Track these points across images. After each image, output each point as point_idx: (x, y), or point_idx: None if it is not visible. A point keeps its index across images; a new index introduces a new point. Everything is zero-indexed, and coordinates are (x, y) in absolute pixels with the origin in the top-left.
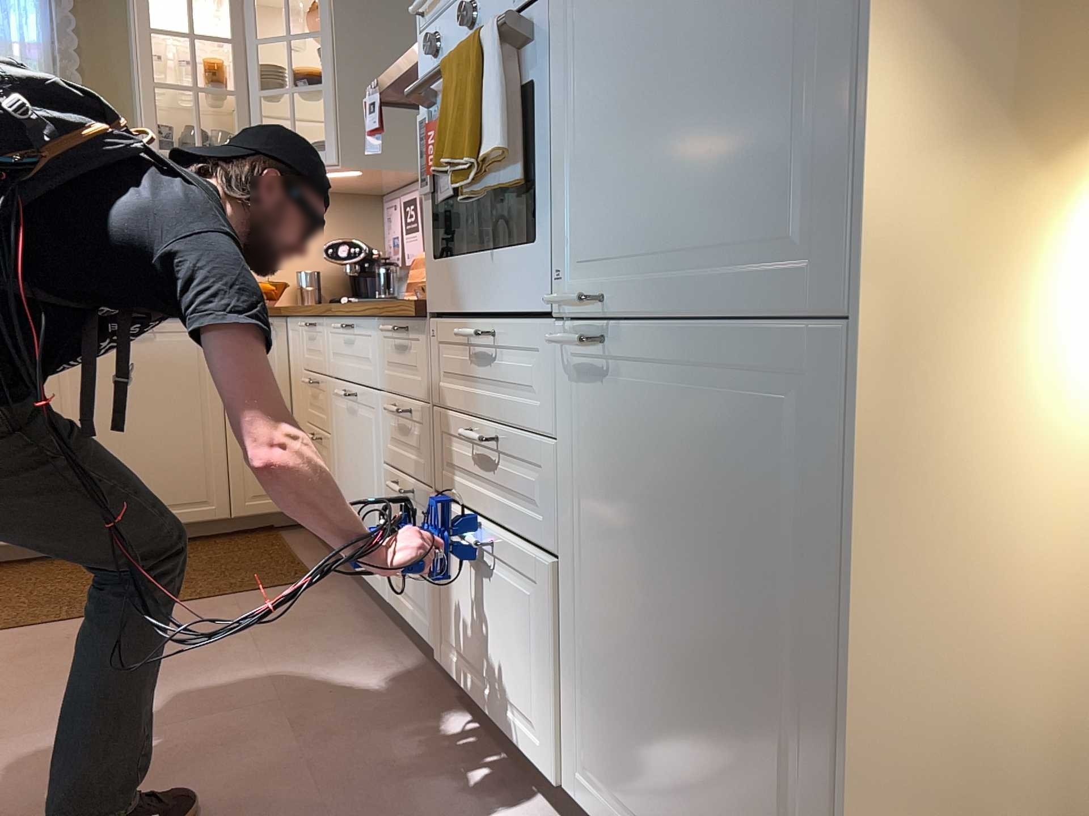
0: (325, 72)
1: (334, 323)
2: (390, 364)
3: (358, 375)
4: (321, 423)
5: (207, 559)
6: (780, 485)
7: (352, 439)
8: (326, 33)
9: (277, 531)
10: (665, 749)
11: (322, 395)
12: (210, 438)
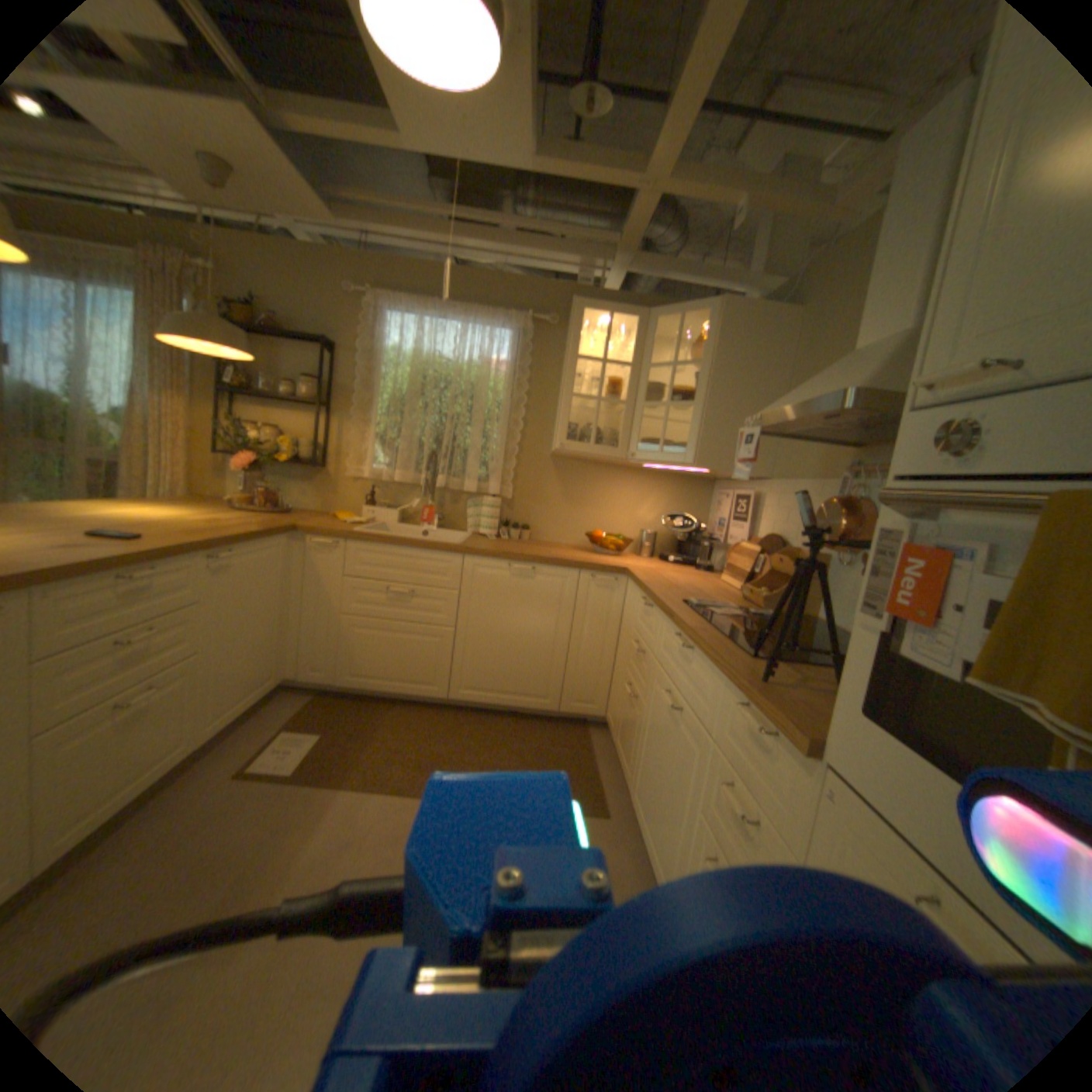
0: (697, 392)
1: (672, 626)
2: (735, 736)
3: (689, 697)
4: (640, 686)
5: (536, 748)
6: None
7: (668, 740)
8: (704, 362)
9: (587, 727)
10: None
11: (646, 667)
12: (556, 654)
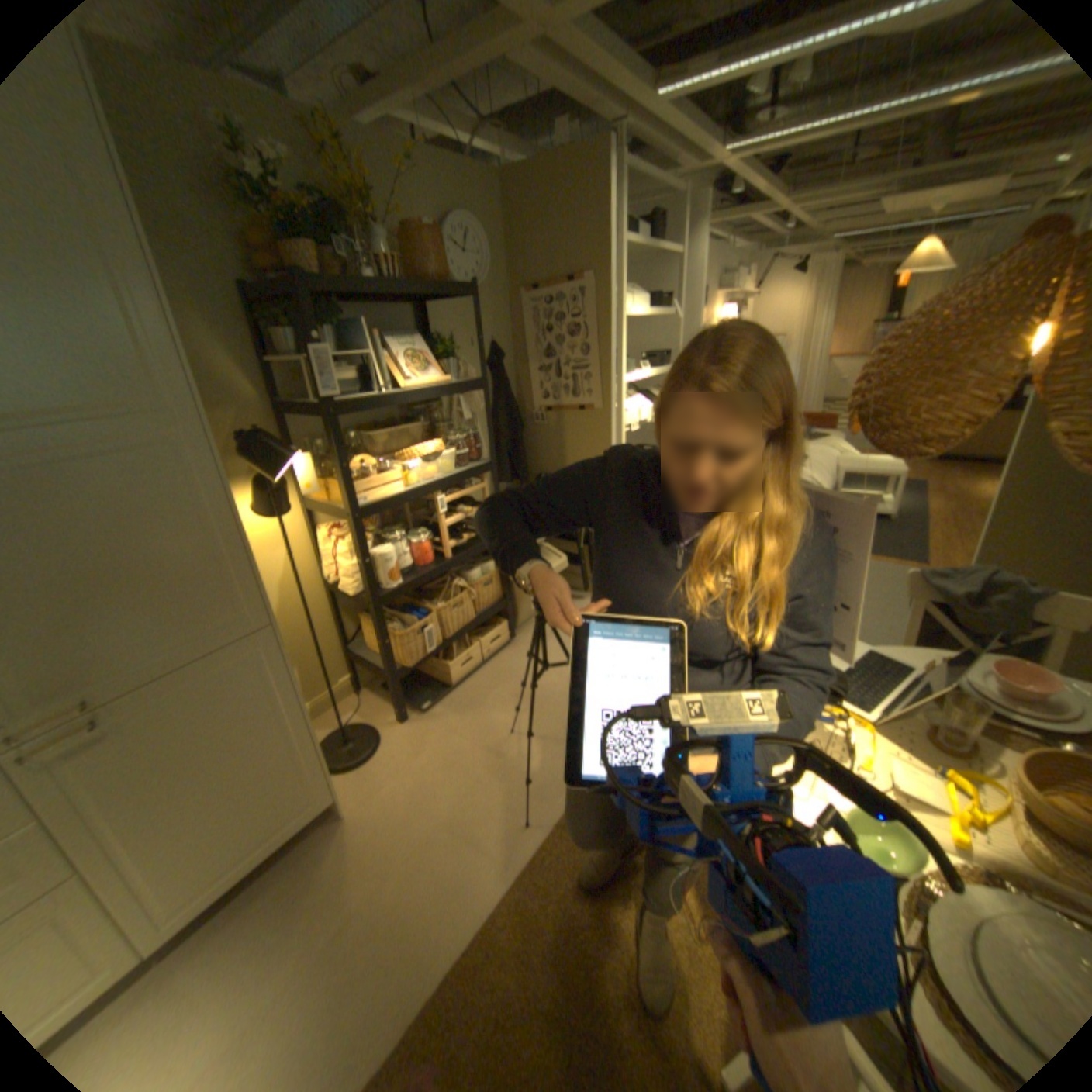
0: None
1: None
2: None
3: None
4: None
5: None
6: (248, 692)
7: None
8: None
9: None
10: (218, 833)
11: None
12: None
